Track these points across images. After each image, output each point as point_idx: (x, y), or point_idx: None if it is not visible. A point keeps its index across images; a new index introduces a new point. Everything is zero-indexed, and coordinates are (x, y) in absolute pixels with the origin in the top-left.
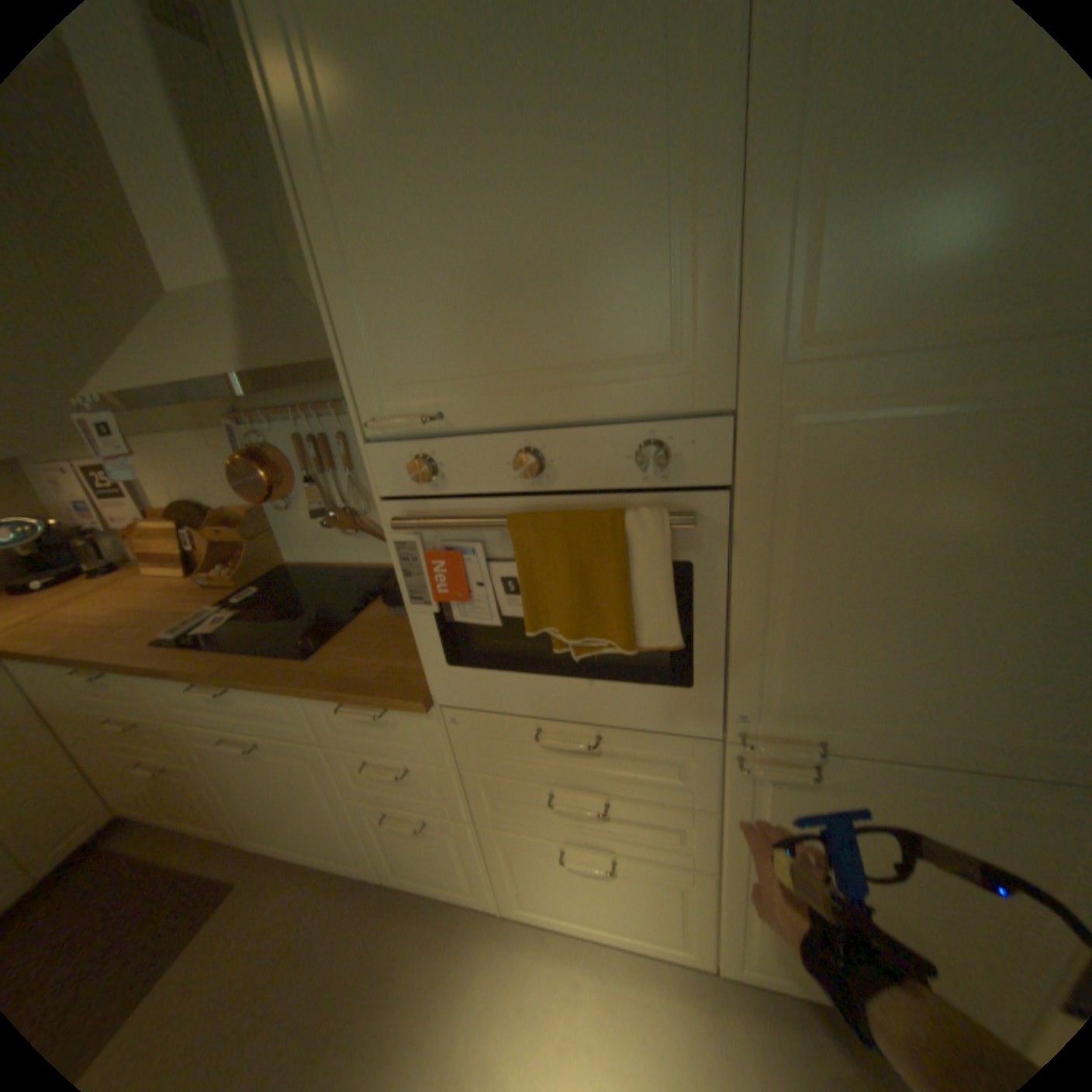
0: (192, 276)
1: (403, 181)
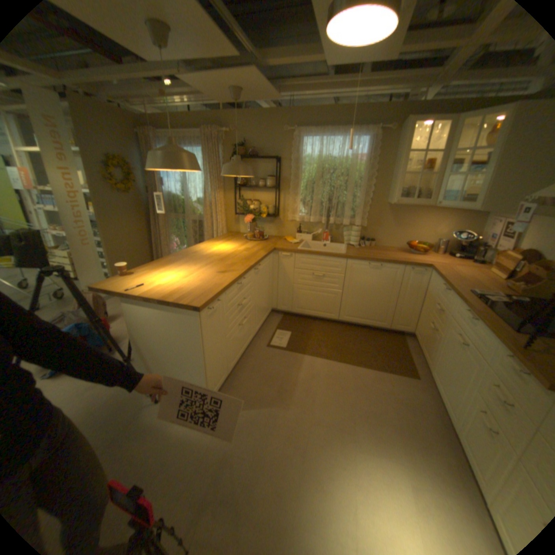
0: None
1: None
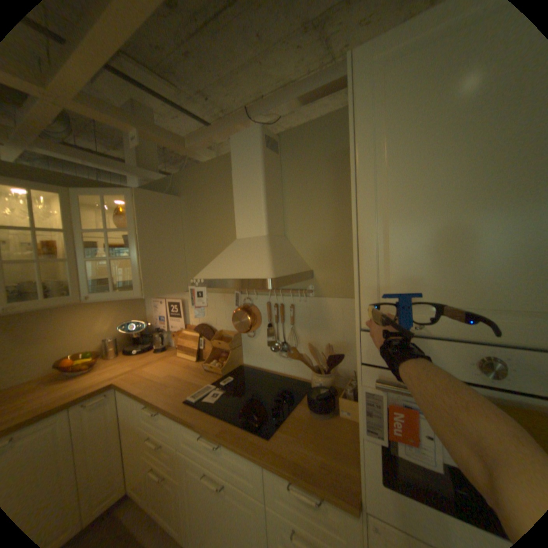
0: (251, 234)
1: (432, 207)
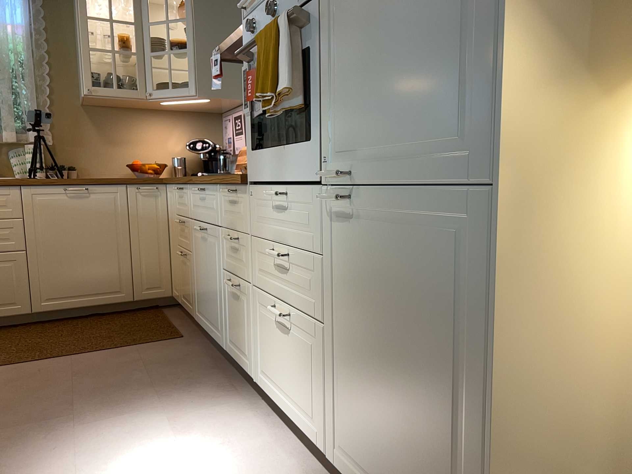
0: None
1: None
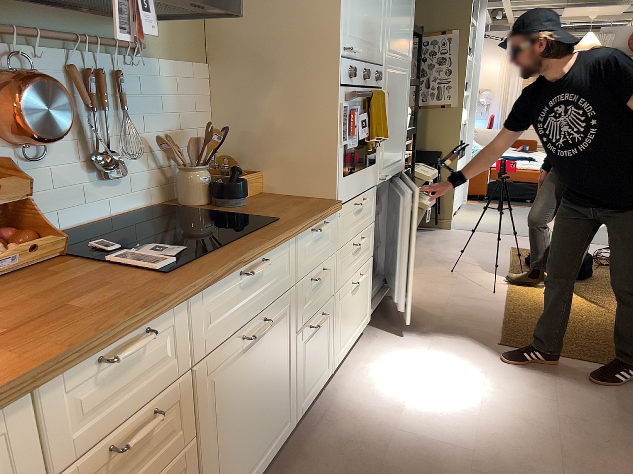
0: None
1: None
